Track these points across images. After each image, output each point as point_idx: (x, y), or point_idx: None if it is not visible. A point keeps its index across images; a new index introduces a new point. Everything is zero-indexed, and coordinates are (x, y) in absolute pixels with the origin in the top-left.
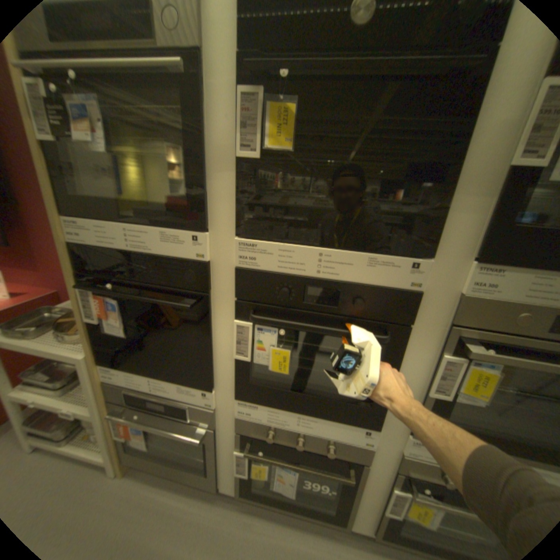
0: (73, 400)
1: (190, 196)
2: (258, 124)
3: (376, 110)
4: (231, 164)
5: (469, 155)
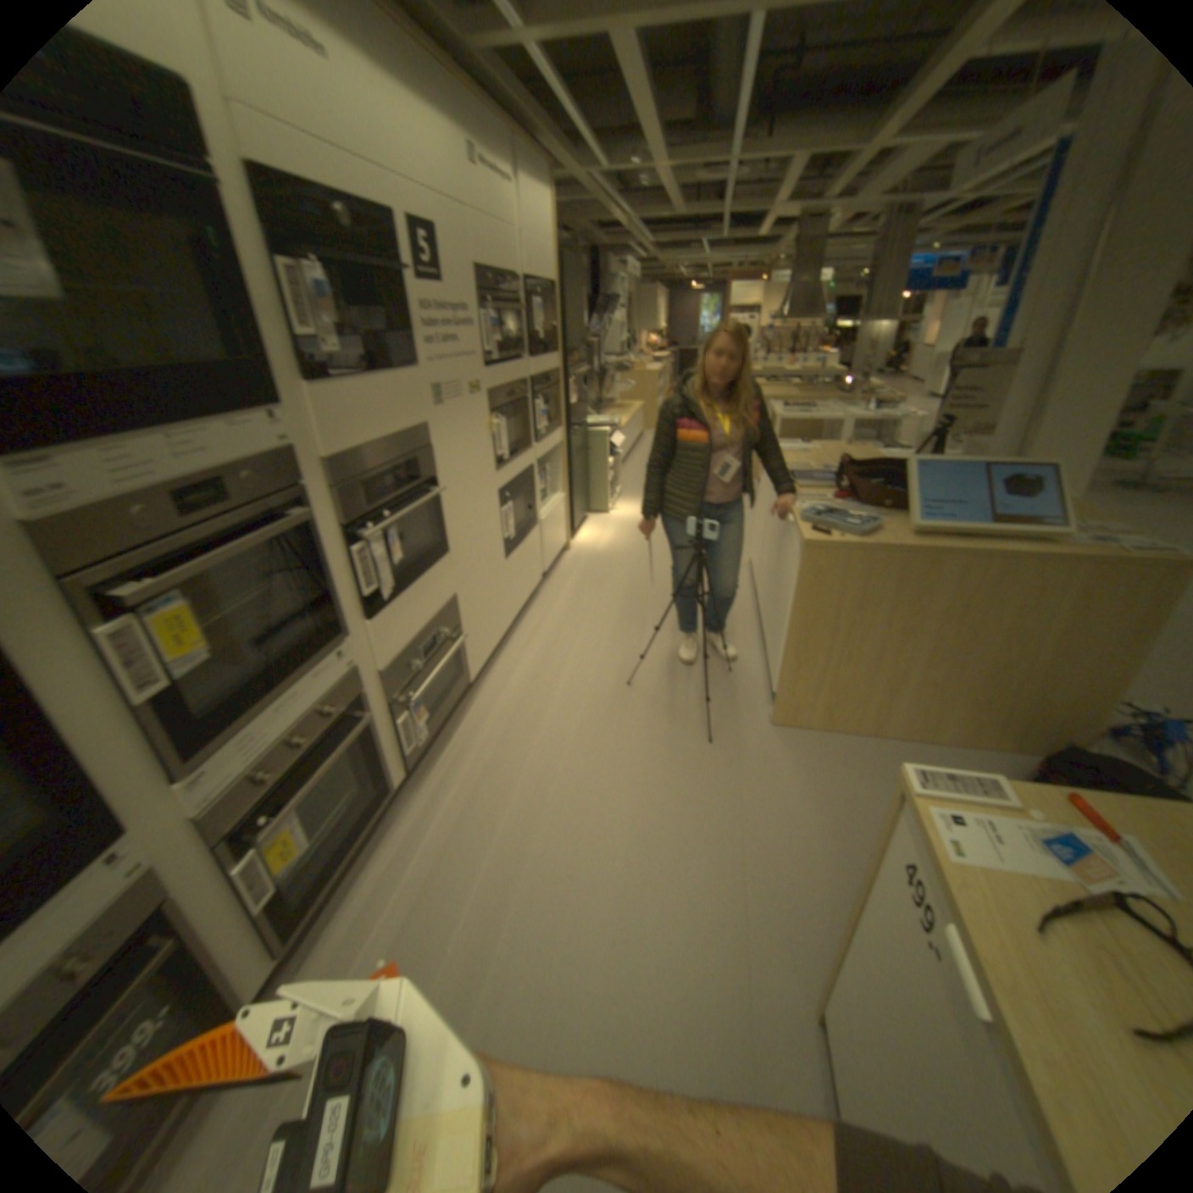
0: None
1: None
2: None
3: None
4: None
5: None
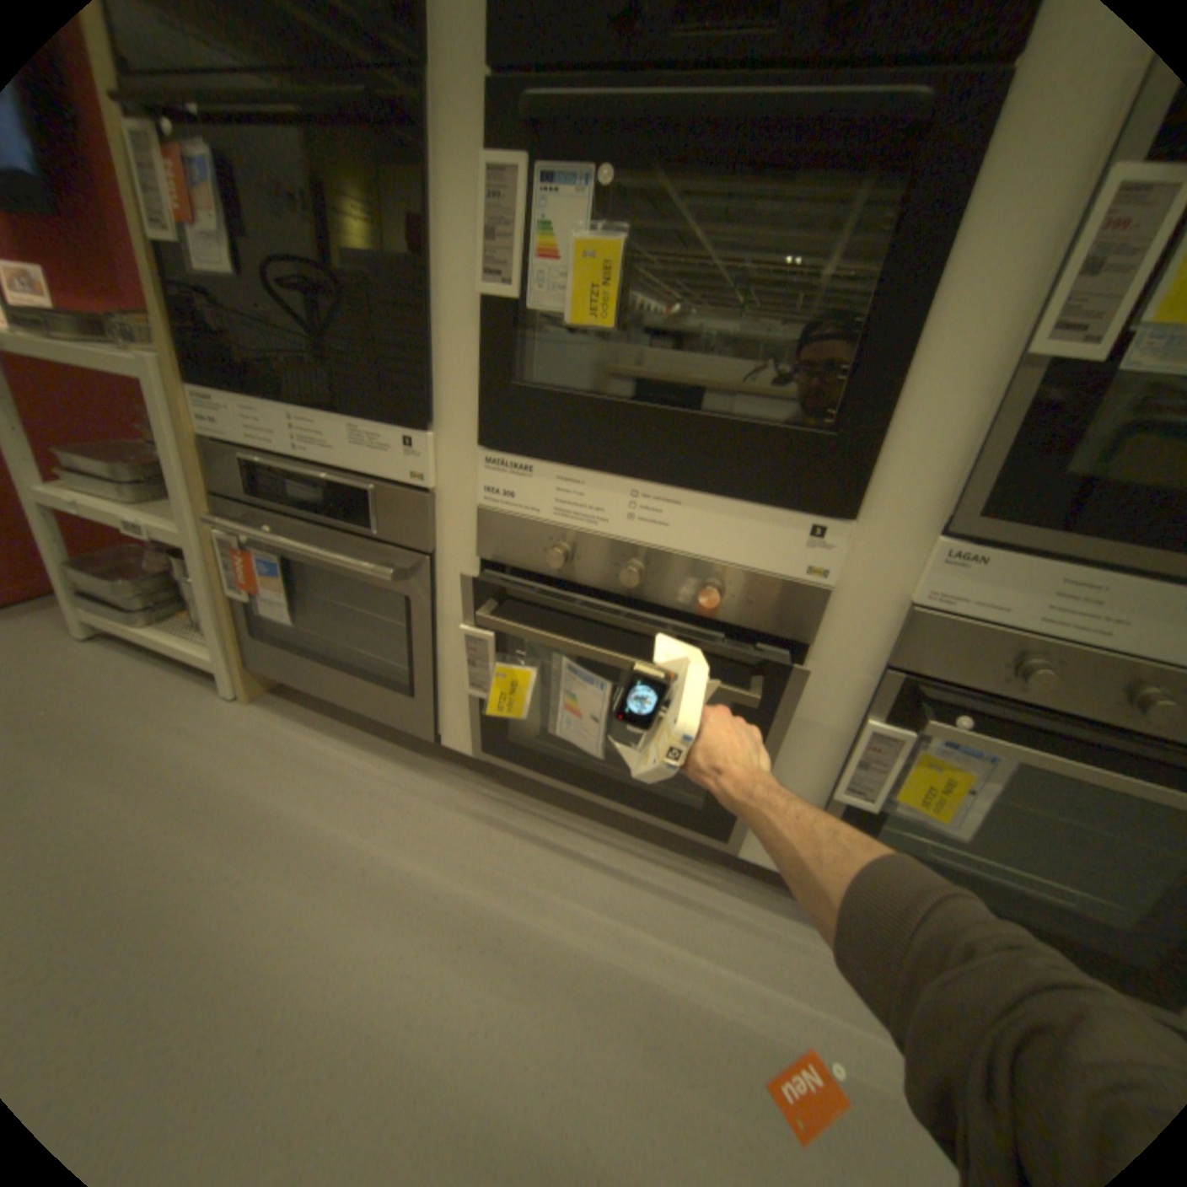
0: (154, 512)
1: None
2: None
3: None
4: None
5: None
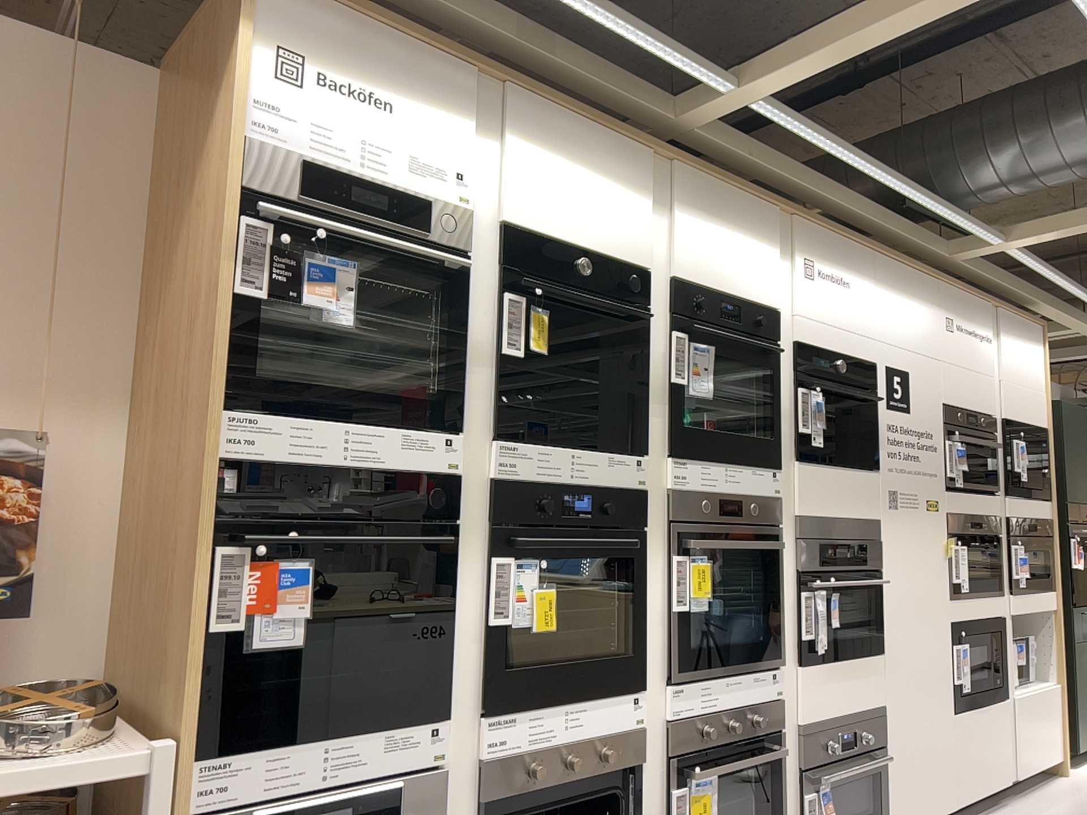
0: None
1: (450, 391)
2: (523, 331)
3: (587, 335)
4: (491, 362)
5: (644, 375)
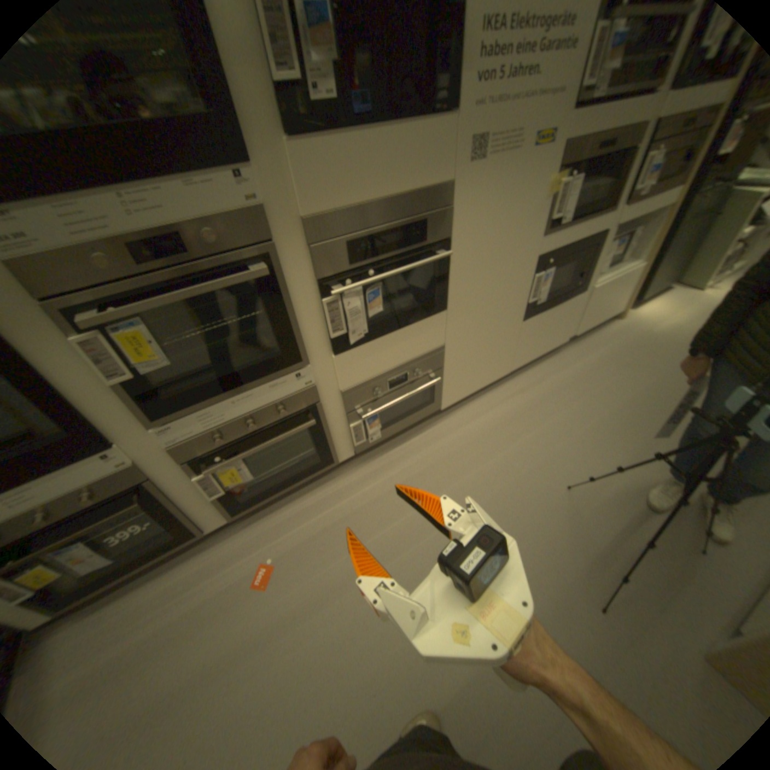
0: None
1: None
2: None
3: None
4: None
5: None
